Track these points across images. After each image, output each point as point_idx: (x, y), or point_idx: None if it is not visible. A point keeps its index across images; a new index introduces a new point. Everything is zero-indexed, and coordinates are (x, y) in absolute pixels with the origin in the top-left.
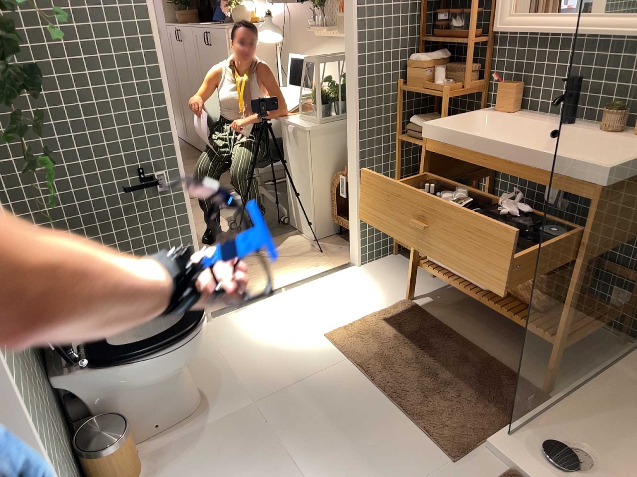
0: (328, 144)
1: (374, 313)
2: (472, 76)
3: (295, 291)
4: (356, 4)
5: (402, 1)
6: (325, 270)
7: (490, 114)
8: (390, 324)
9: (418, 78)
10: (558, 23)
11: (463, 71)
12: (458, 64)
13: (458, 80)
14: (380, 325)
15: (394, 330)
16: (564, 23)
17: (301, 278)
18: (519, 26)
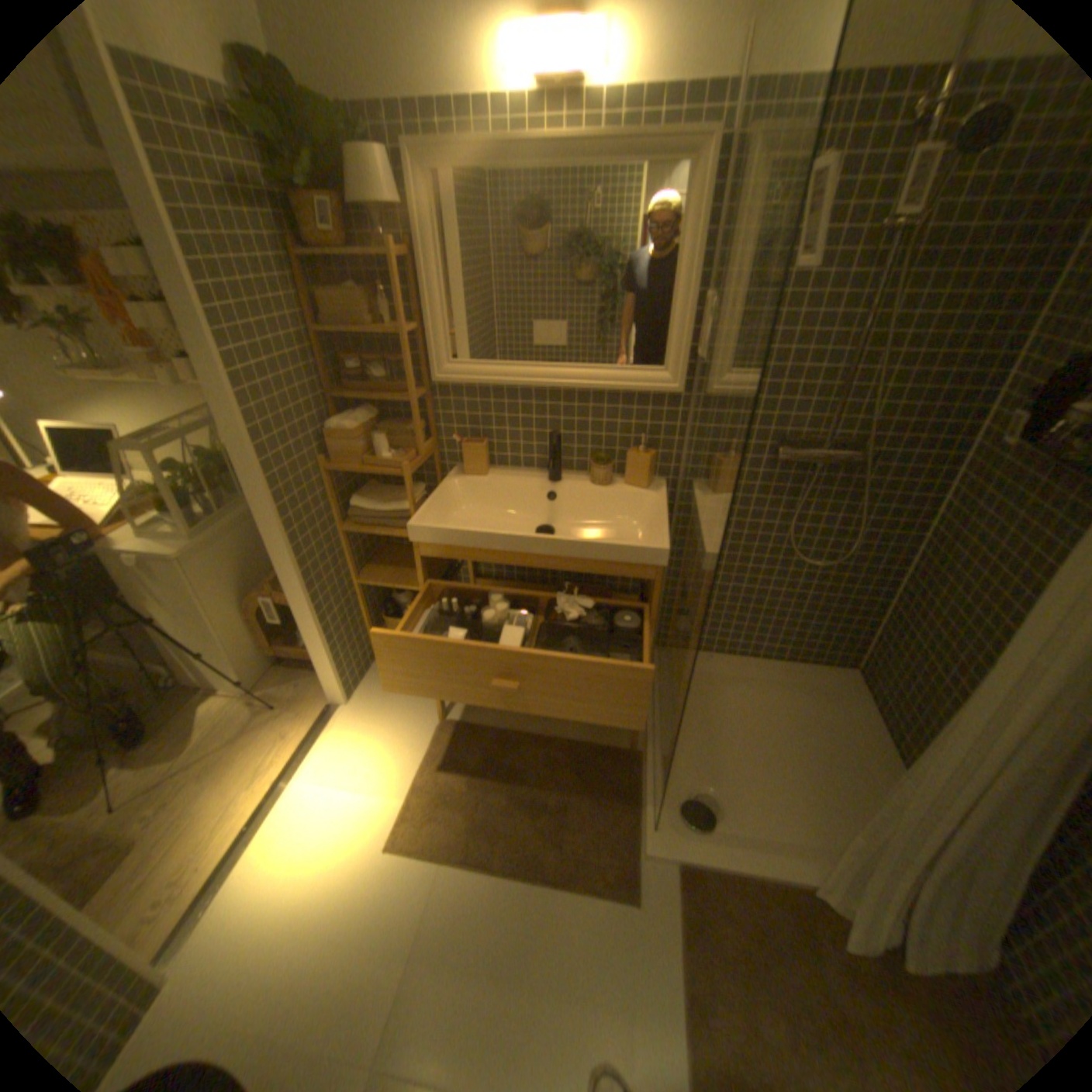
0: (213, 559)
1: (418, 765)
2: (411, 429)
3: (281, 803)
4: (221, 362)
5: (291, 346)
6: (299, 734)
7: (462, 478)
8: (448, 768)
9: (347, 448)
10: (534, 377)
11: (399, 426)
12: (385, 415)
13: (403, 441)
14: (438, 779)
15: (458, 775)
16: (541, 378)
17: (271, 771)
18: (484, 380)
